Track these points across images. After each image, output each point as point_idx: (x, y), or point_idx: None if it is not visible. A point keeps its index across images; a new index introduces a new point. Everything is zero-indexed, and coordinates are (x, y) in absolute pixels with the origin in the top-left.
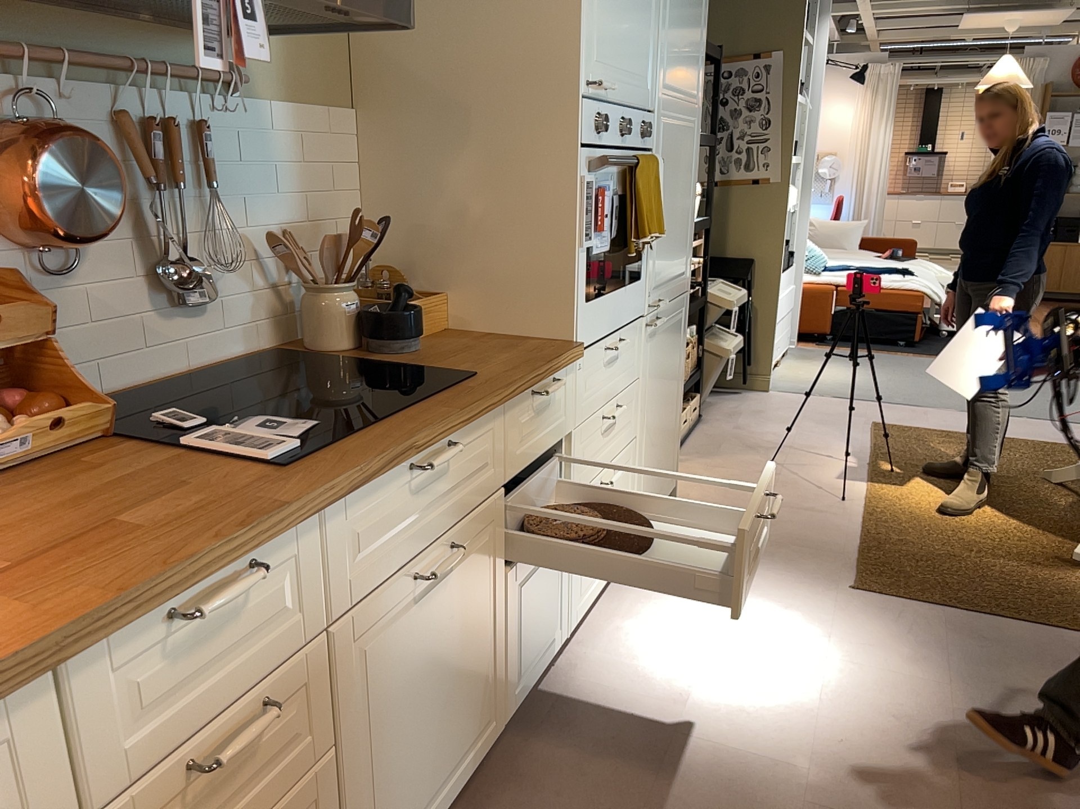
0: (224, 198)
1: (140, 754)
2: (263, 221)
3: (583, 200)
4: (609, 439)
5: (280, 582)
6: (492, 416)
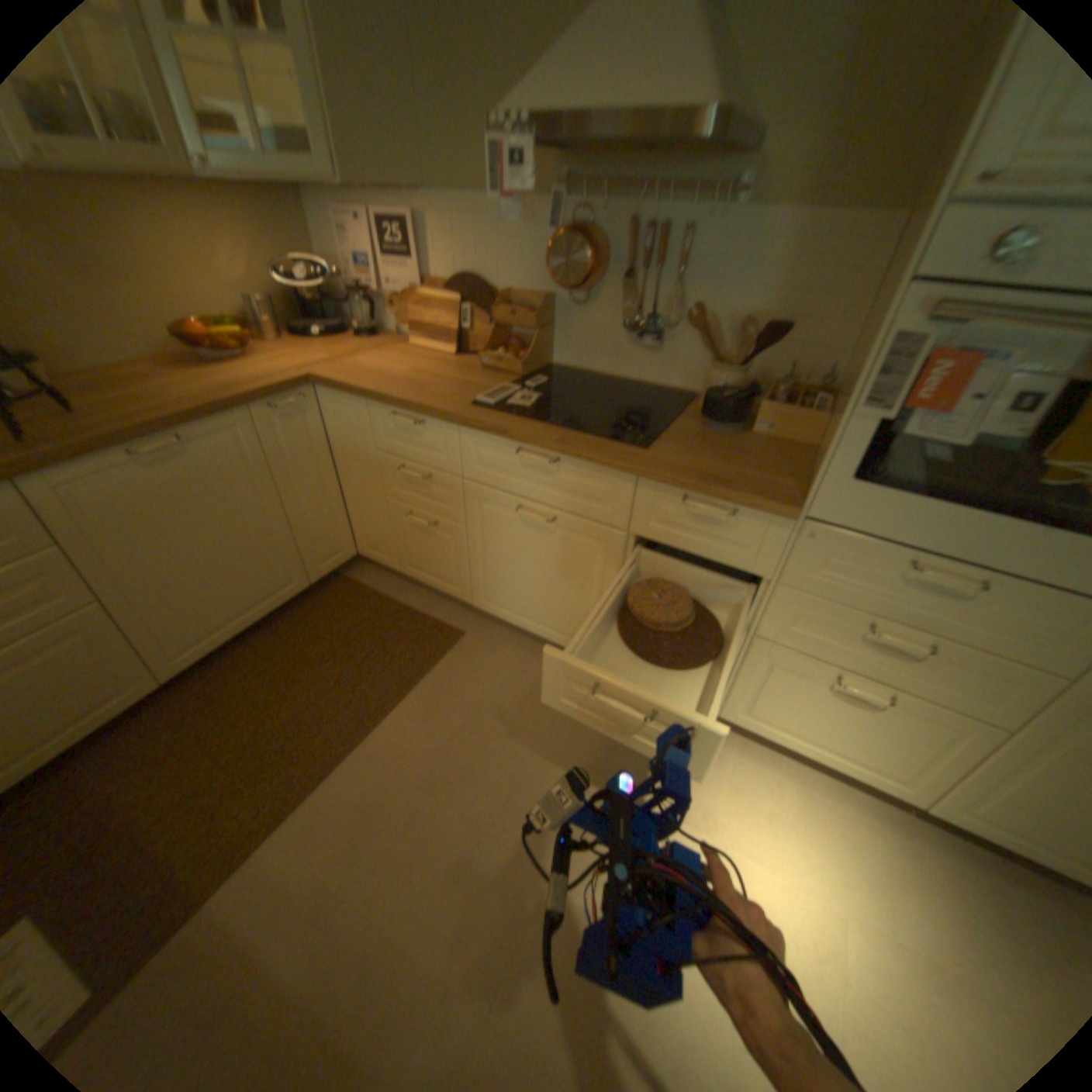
0: (694, 278)
1: (387, 446)
2: (725, 300)
3: (884, 348)
4: (889, 661)
5: (436, 437)
6: (615, 475)
